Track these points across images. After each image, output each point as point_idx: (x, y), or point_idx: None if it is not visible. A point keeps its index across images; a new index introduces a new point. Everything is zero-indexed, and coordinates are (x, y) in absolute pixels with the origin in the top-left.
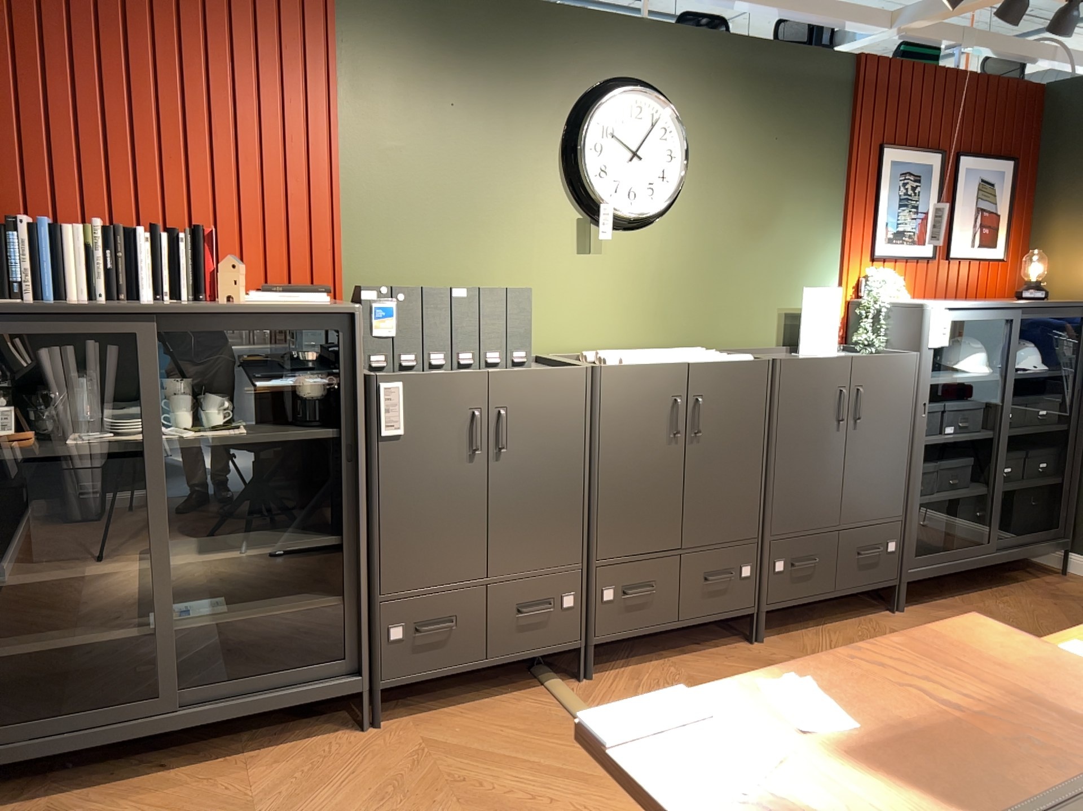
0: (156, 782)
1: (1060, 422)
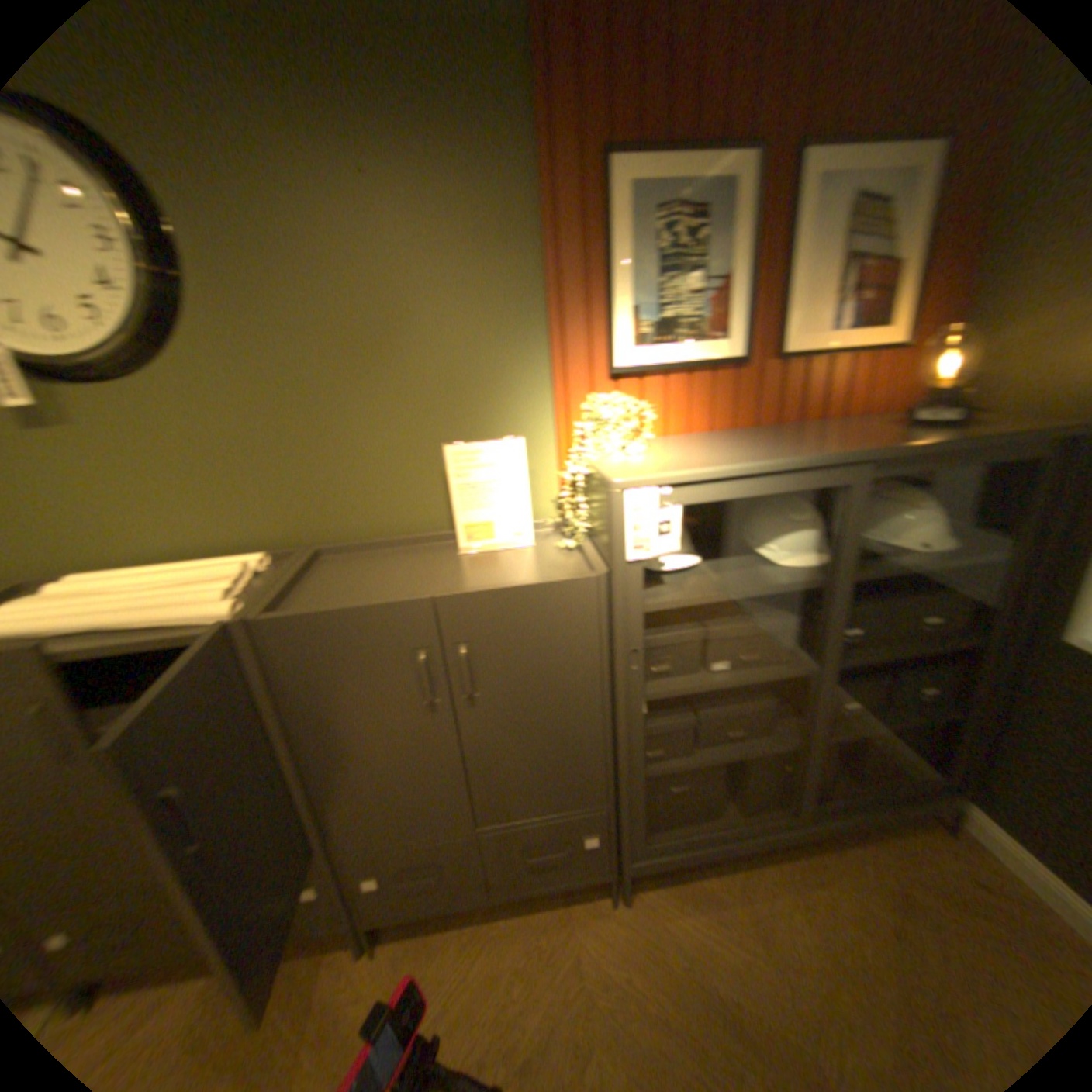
0: None
1: (980, 619)
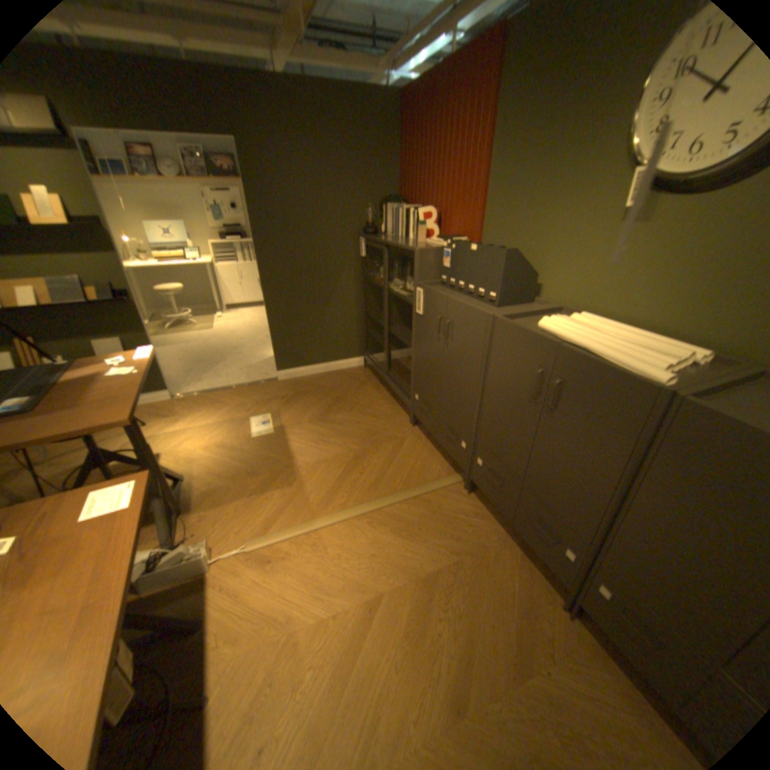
0: (381, 391)
1: None
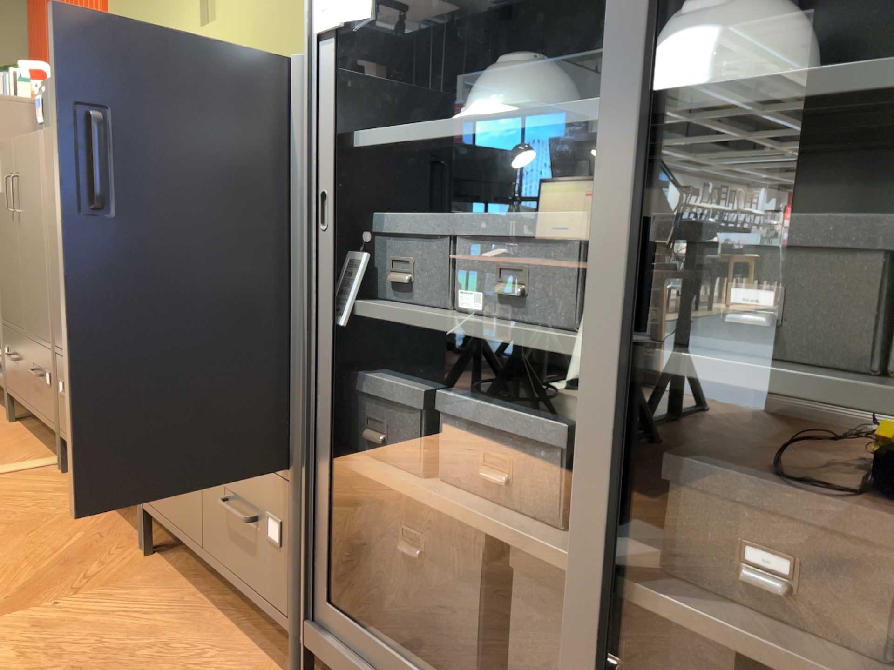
0: None
1: None
